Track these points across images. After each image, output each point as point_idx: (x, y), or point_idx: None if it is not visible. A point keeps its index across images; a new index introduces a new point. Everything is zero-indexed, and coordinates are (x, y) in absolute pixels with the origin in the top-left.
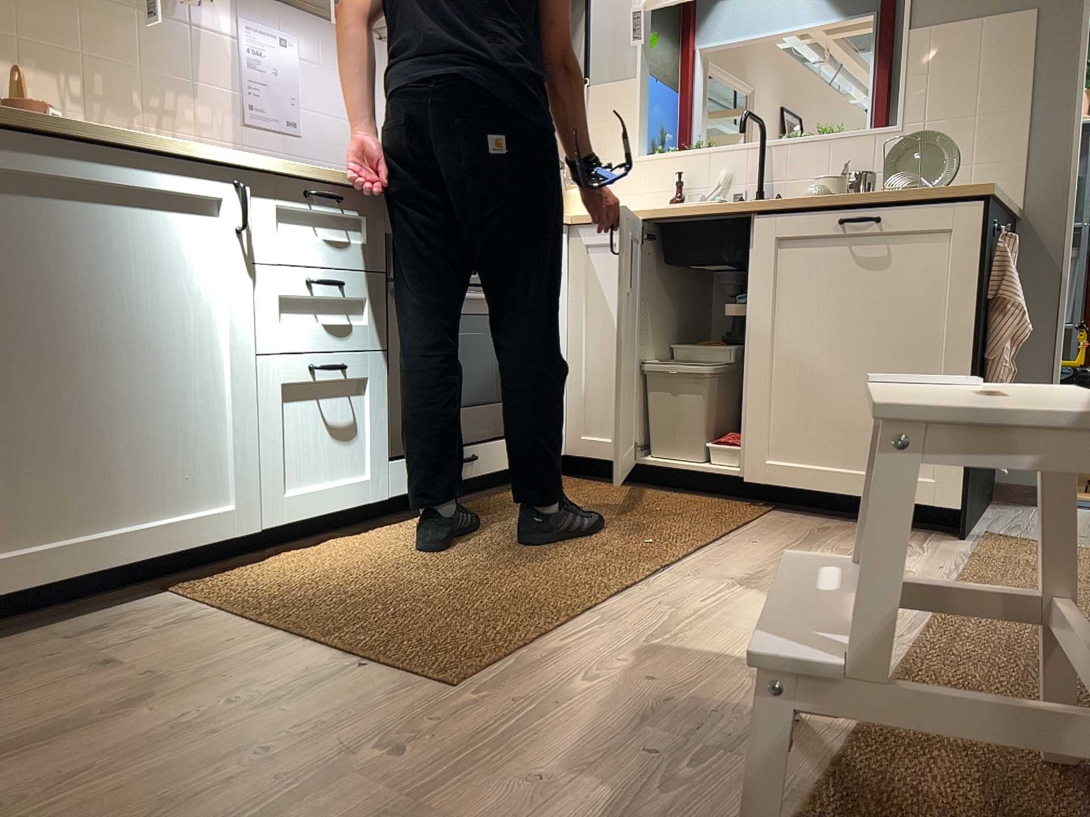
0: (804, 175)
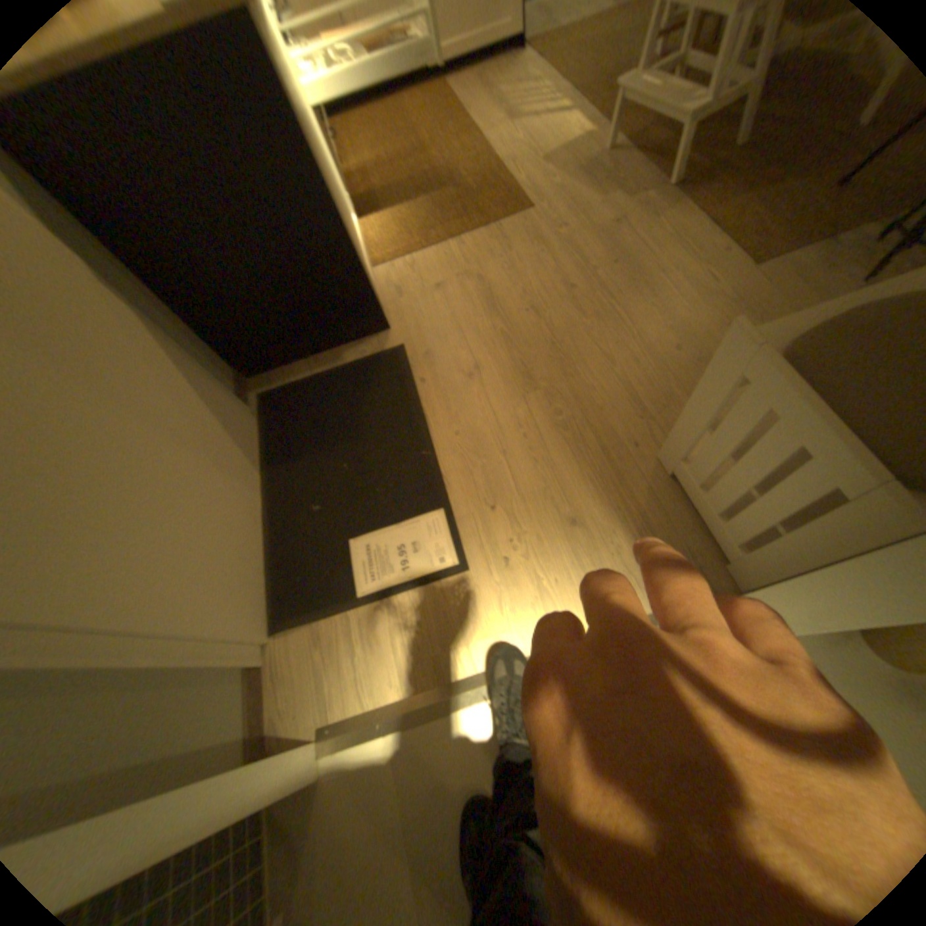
0: None
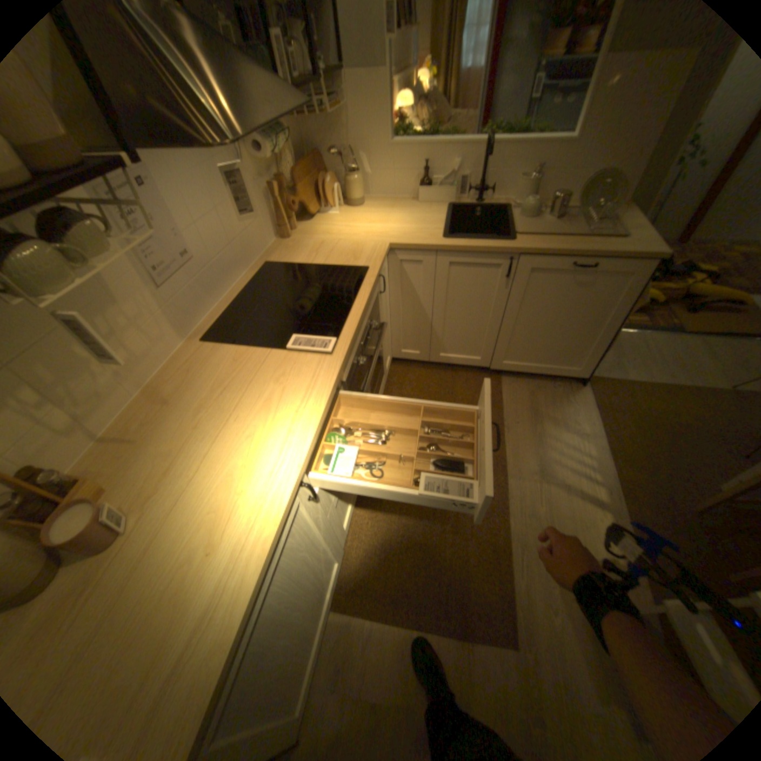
0: (510, 164)
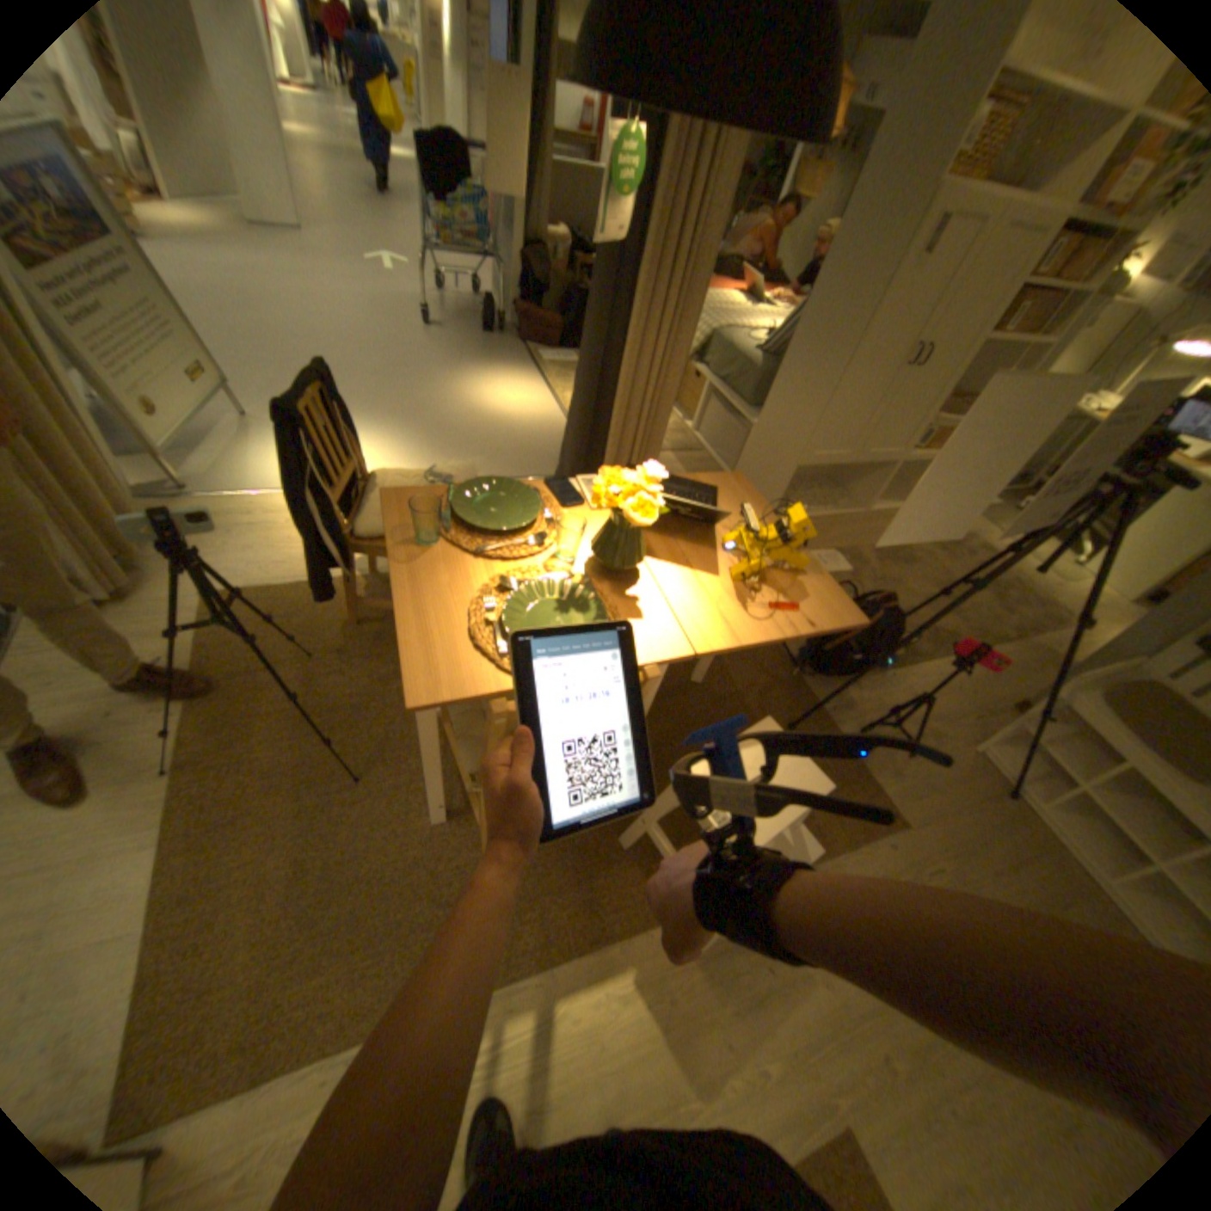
0: None
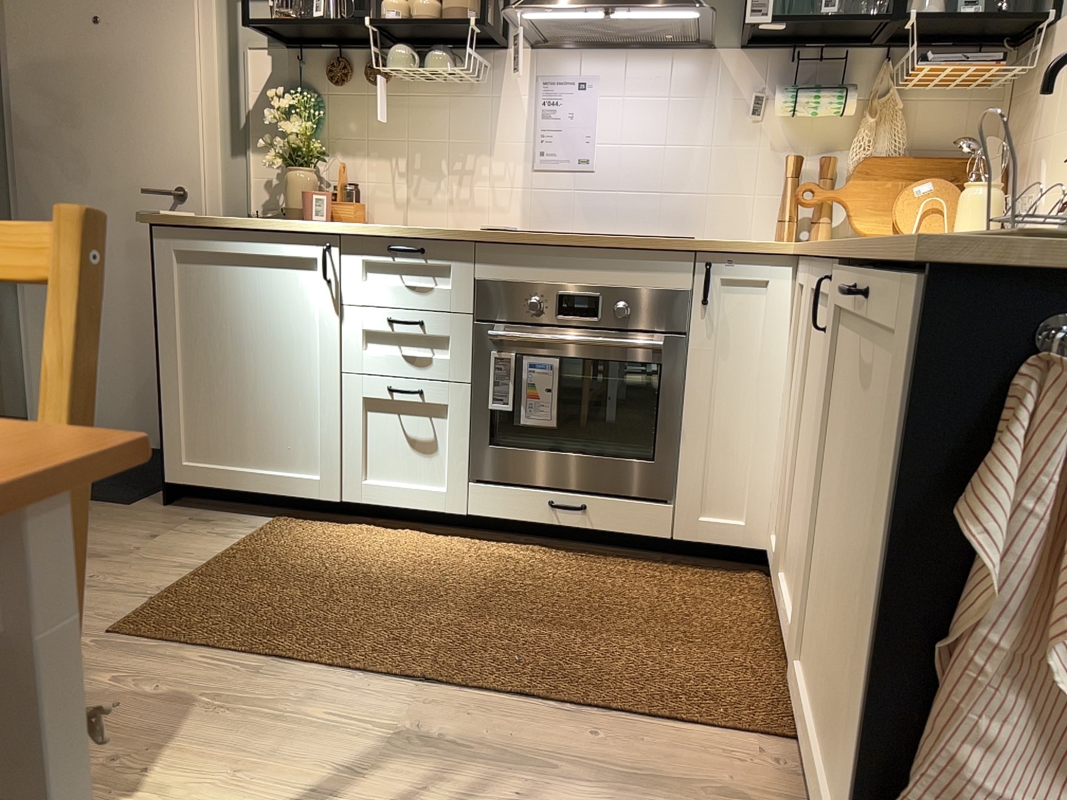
0: None
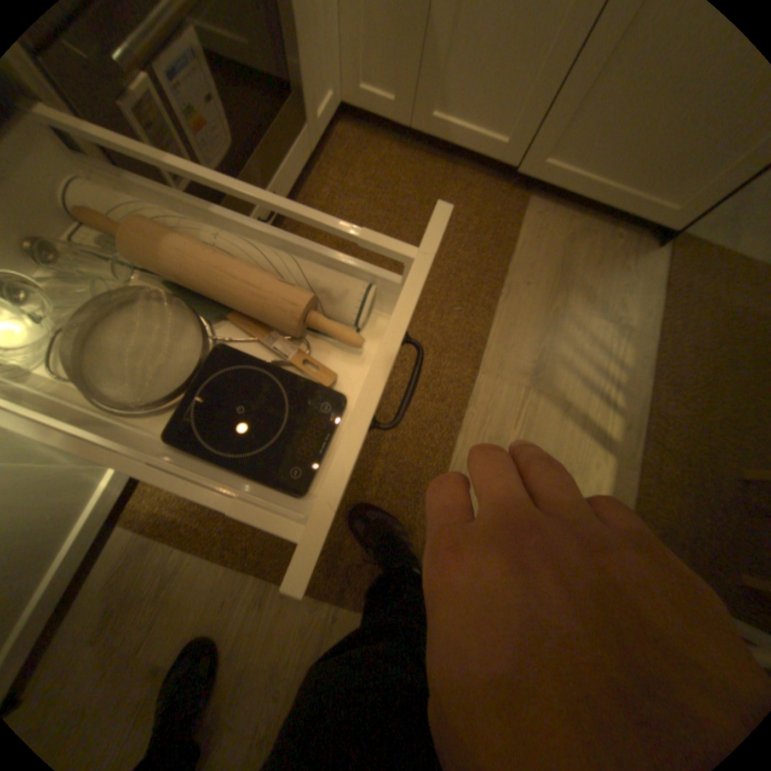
0: None
